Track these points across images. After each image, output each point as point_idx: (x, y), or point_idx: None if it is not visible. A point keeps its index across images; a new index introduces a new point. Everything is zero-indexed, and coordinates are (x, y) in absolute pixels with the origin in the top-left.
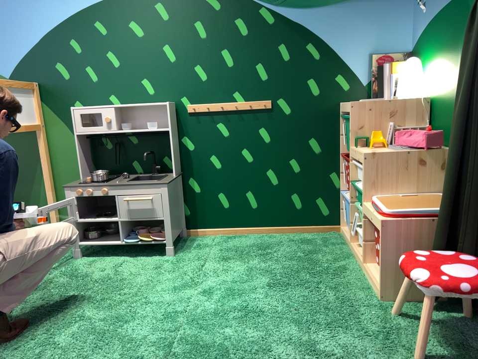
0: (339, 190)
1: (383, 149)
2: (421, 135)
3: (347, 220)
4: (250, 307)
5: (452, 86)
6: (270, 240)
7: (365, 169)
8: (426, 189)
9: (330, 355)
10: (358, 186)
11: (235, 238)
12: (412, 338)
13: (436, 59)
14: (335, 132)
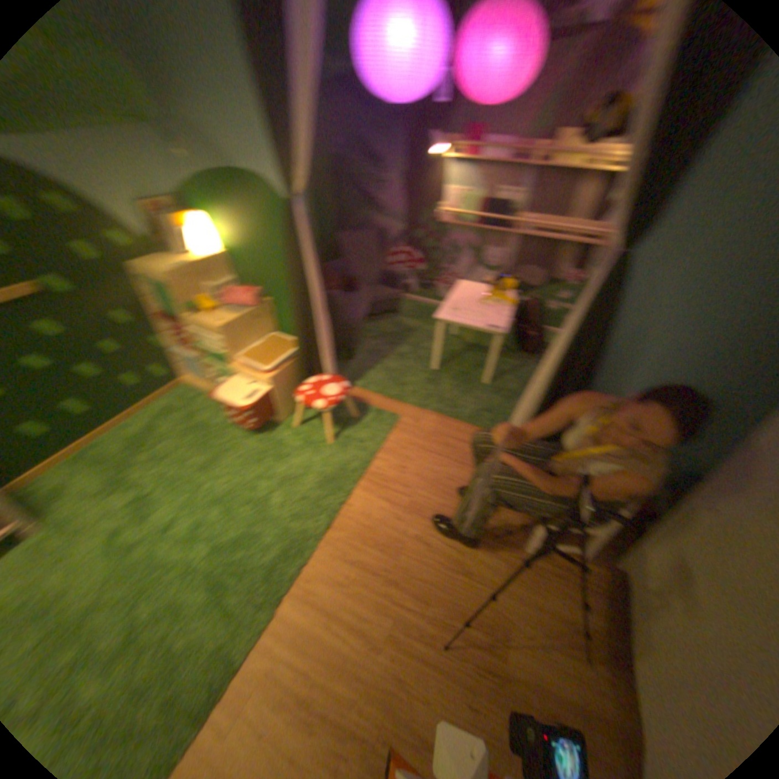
0: (162, 351)
1: (216, 314)
2: (240, 294)
3: (193, 375)
4: (210, 498)
5: (247, 249)
6: (124, 433)
7: (217, 339)
8: (261, 335)
9: (295, 478)
10: (201, 349)
11: (78, 458)
12: (314, 435)
13: (218, 218)
14: (132, 297)
